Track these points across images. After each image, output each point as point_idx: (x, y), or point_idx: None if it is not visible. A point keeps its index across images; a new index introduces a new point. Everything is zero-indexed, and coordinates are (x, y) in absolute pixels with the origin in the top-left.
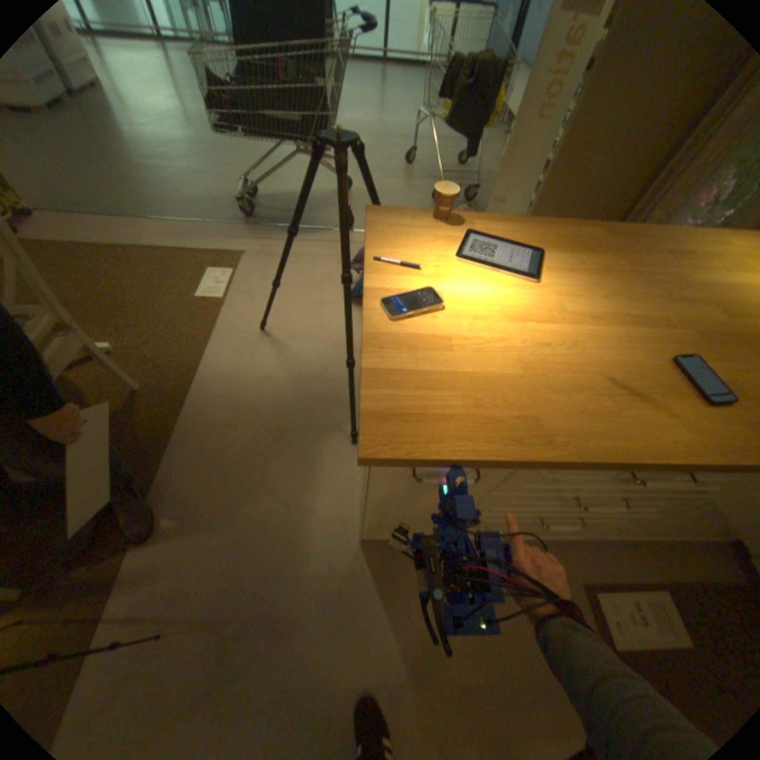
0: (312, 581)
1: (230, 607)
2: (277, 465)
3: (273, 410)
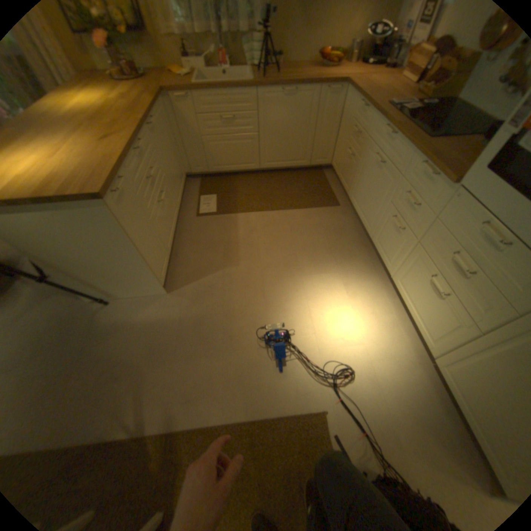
0: (181, 313)
1: (188, 352)
2: (109, 349)
3: (60, 365)
